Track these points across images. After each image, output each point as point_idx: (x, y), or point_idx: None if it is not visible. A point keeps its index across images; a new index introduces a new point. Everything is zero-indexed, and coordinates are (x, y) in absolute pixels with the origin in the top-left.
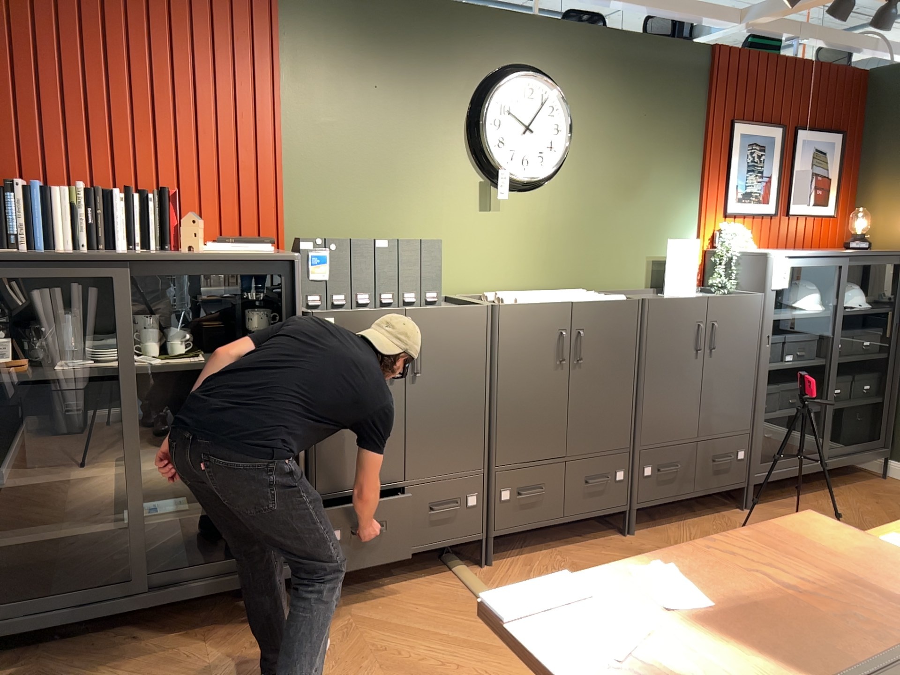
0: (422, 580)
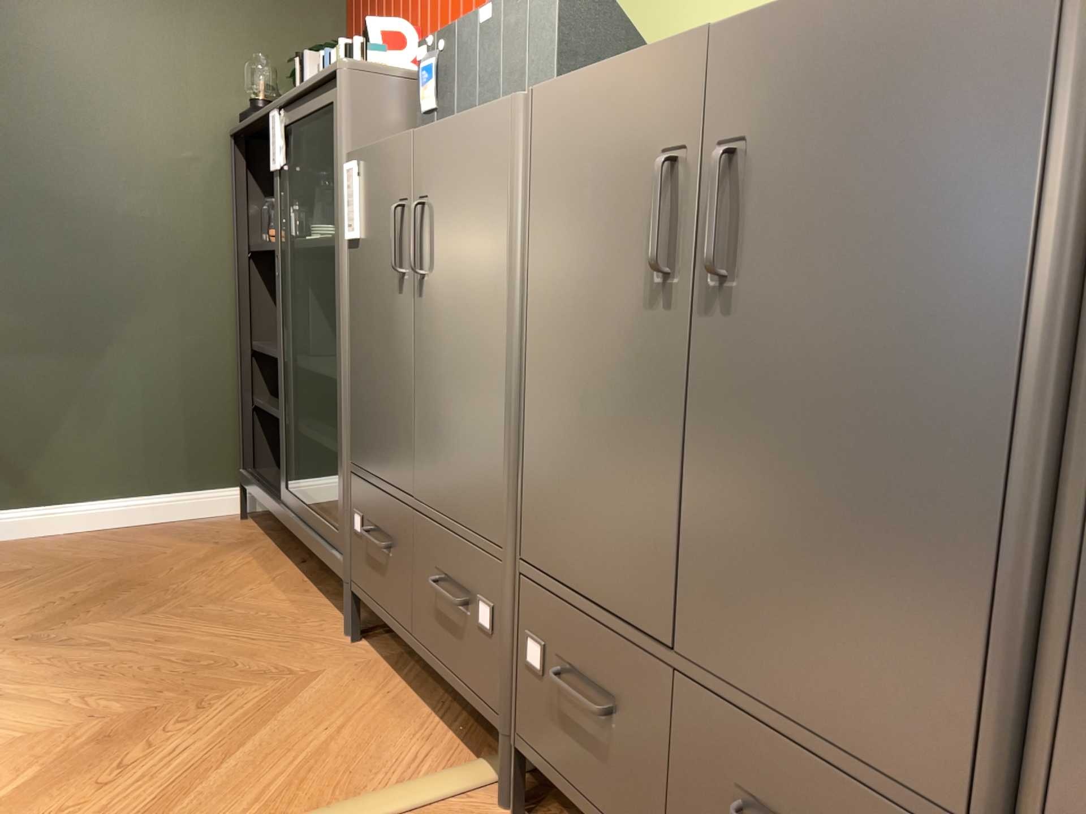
0: (437, 731)
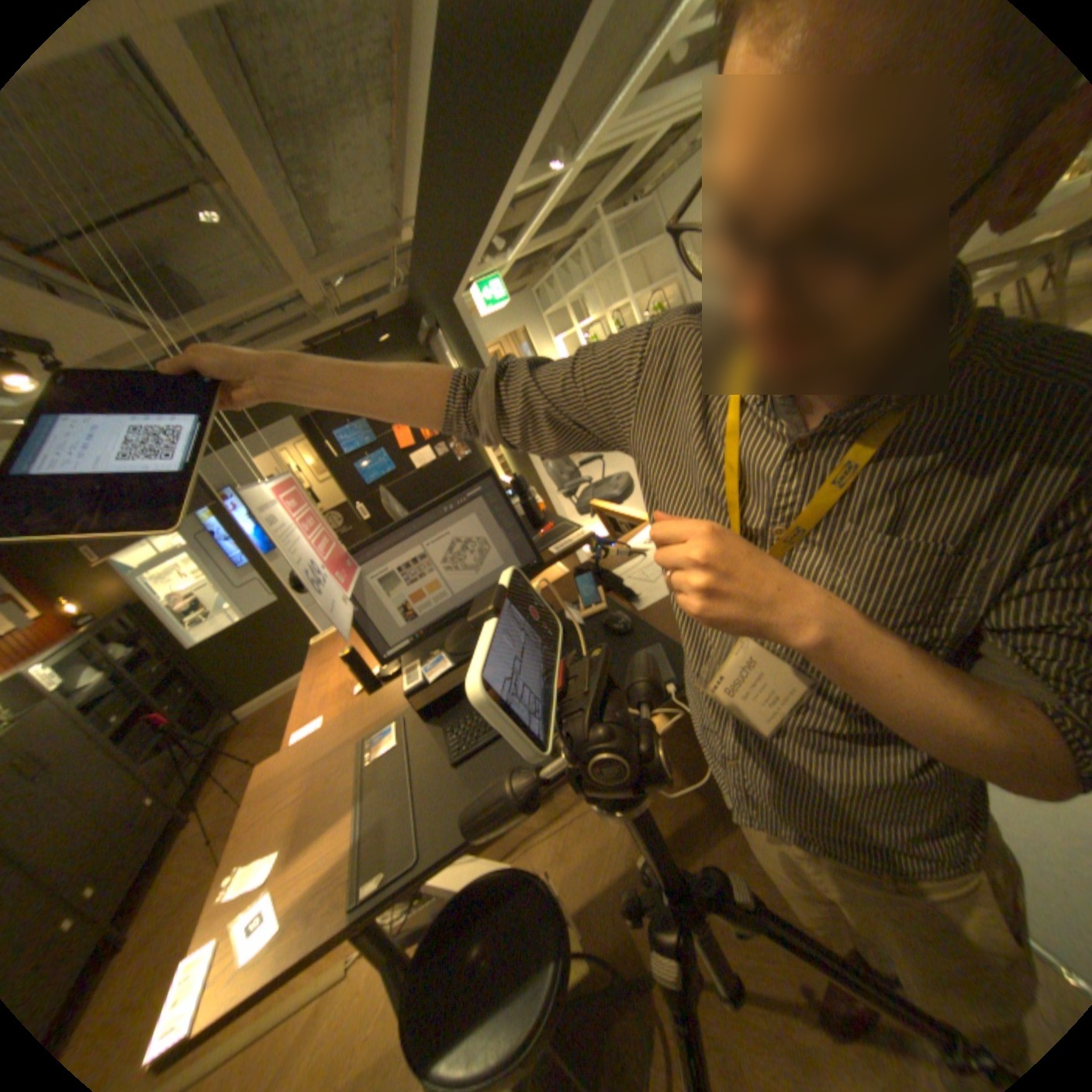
0: None
